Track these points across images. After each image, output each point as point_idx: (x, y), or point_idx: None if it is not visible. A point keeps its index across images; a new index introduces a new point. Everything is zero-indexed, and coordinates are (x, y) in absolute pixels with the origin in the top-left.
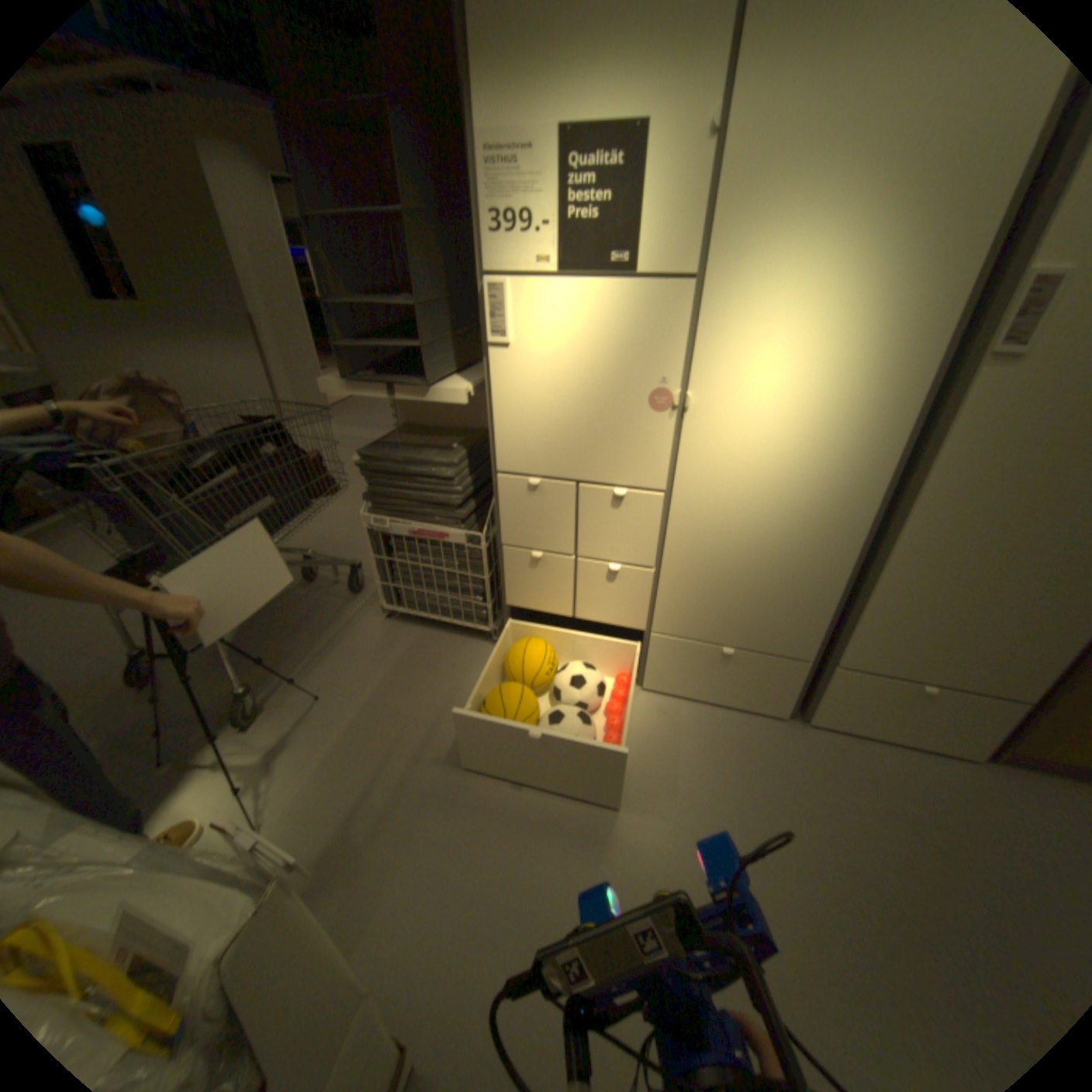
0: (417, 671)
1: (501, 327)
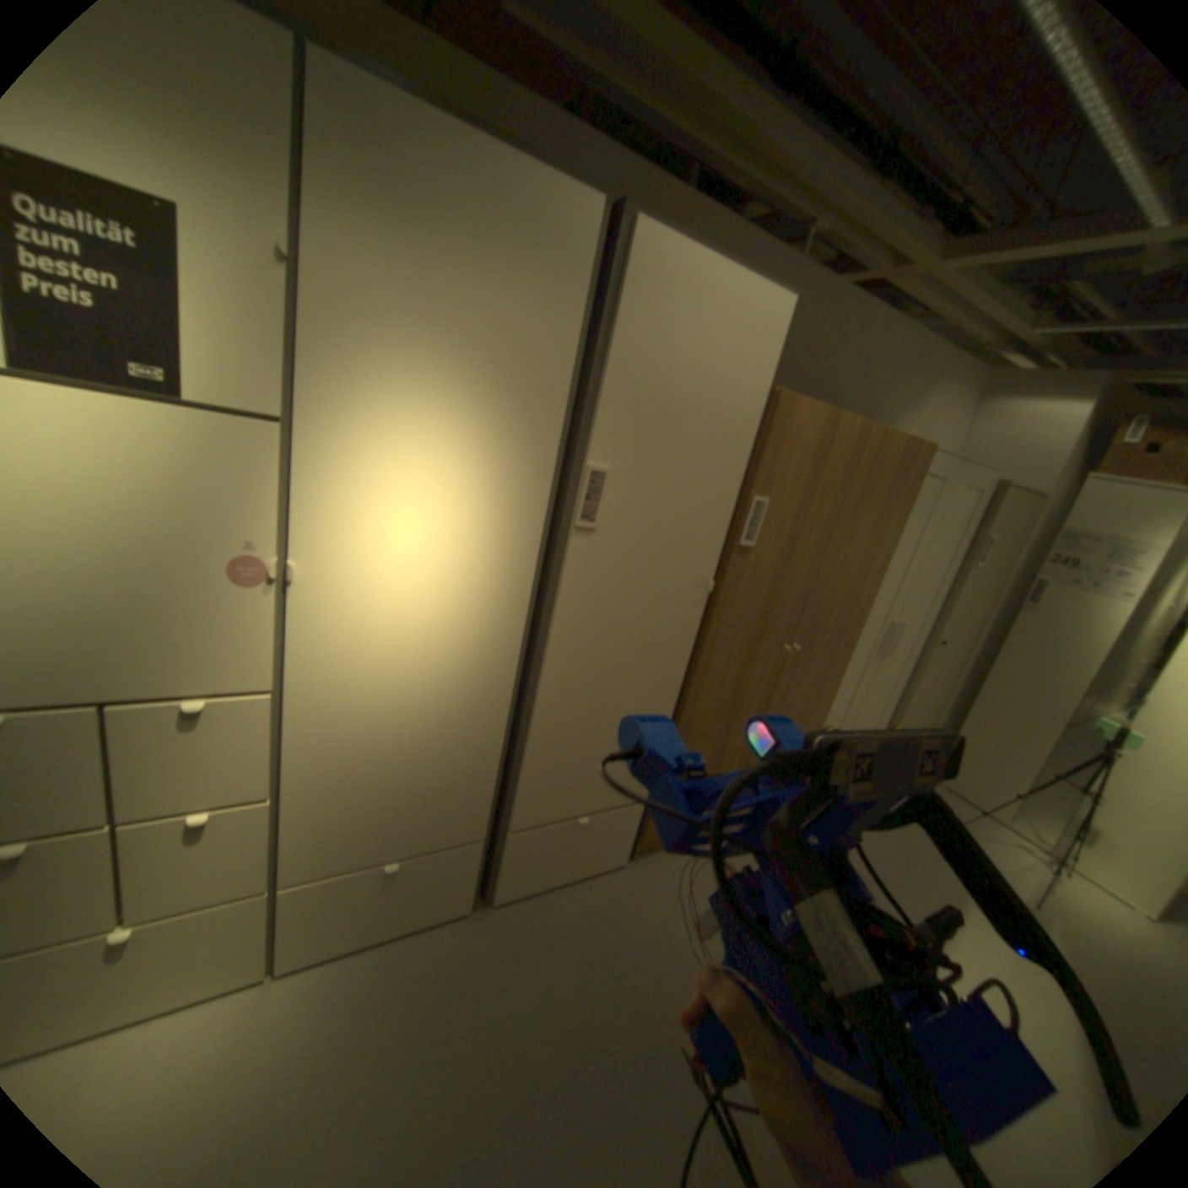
0: None
1: None
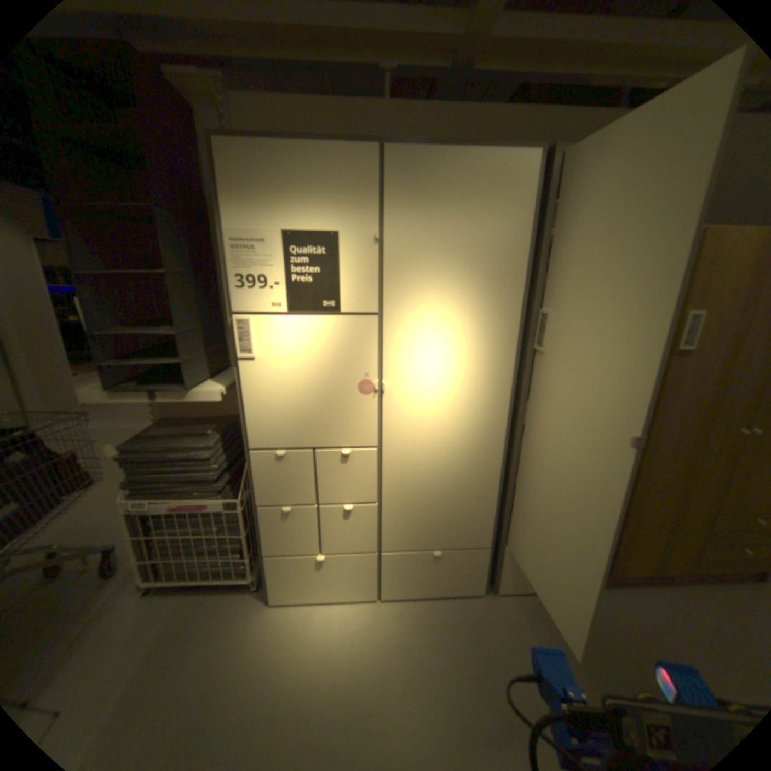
0: (178, 643)
1: (250, 346)
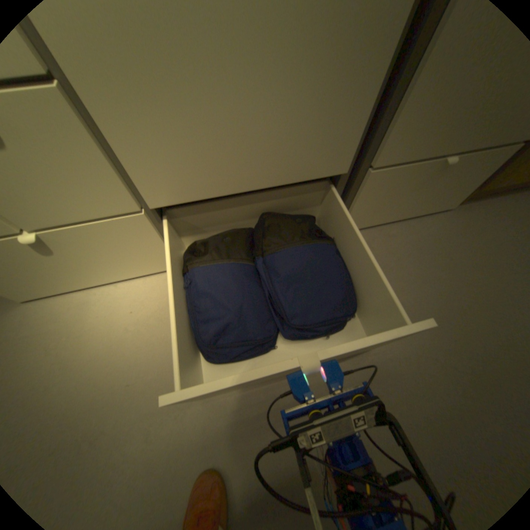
0: None
1: None
